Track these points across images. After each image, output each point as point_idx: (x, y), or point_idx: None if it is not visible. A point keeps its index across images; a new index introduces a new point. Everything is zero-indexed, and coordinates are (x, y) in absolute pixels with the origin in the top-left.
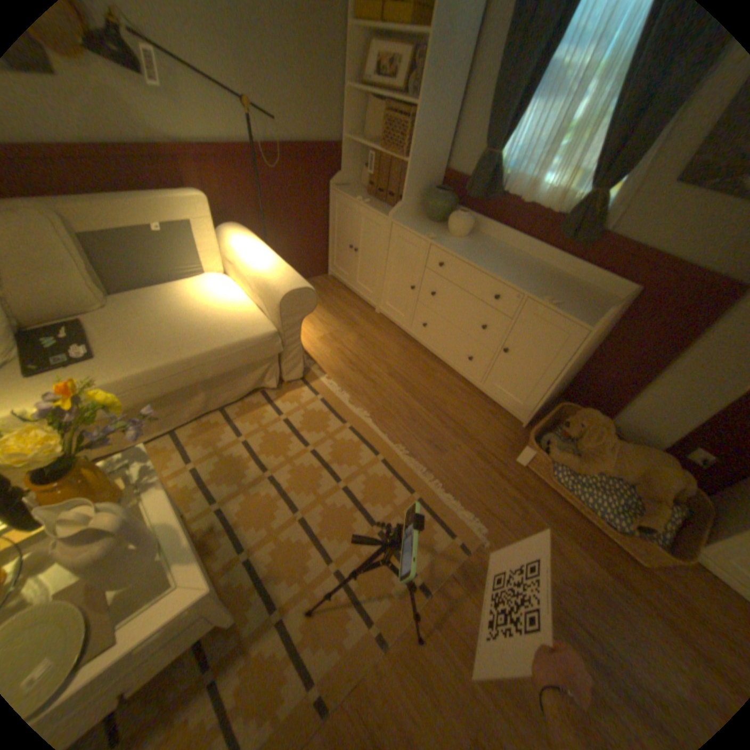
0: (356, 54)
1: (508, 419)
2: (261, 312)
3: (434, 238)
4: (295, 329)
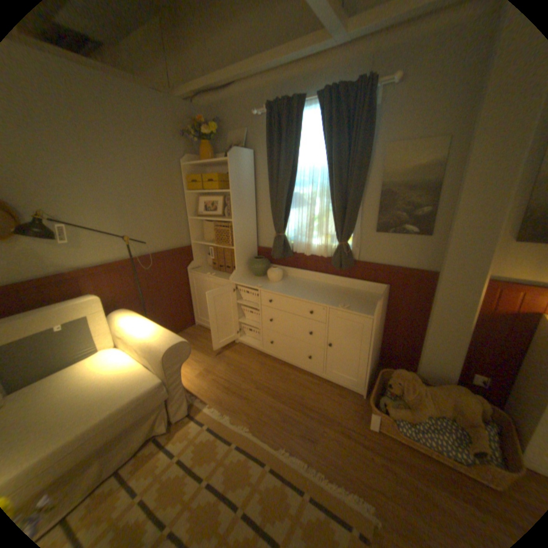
0: (191, 203)
1: (352, 395)
2: (147, 369)
3: (261, 286)
4: (176, 375)
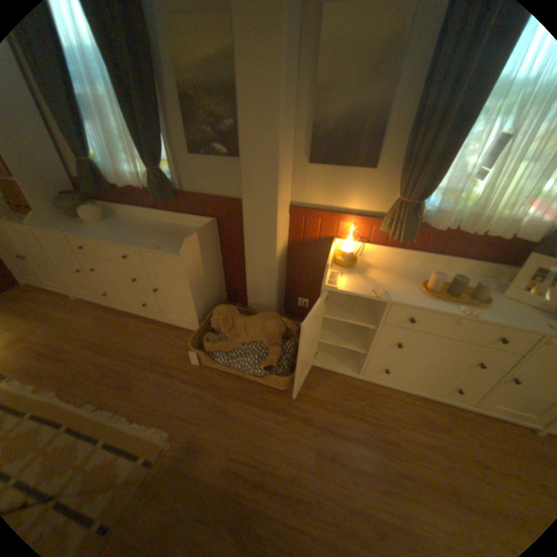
0: None
1: (189, 334)
2: None
3: (64, 229)
4: None
